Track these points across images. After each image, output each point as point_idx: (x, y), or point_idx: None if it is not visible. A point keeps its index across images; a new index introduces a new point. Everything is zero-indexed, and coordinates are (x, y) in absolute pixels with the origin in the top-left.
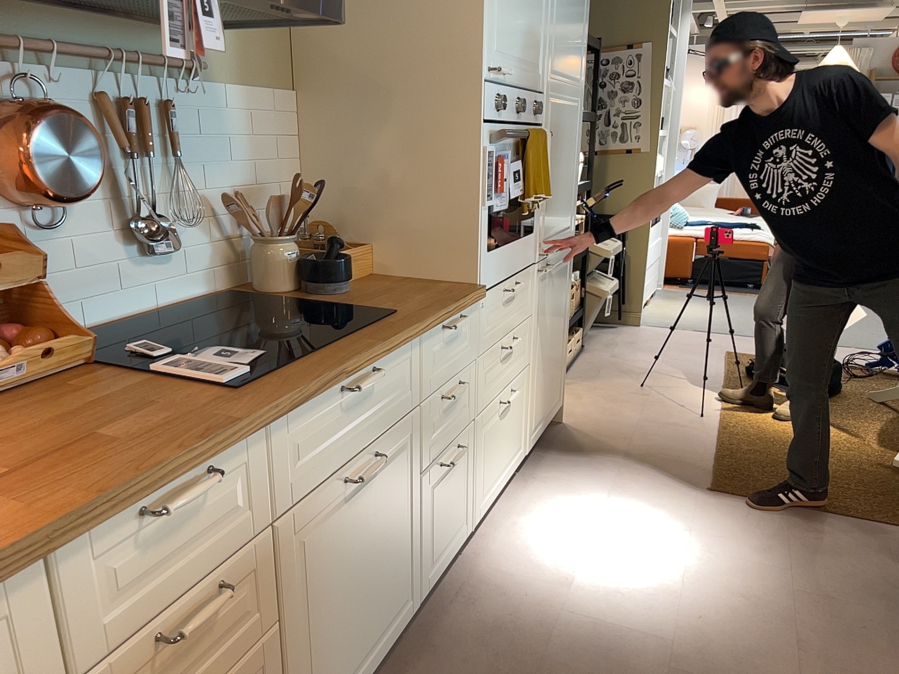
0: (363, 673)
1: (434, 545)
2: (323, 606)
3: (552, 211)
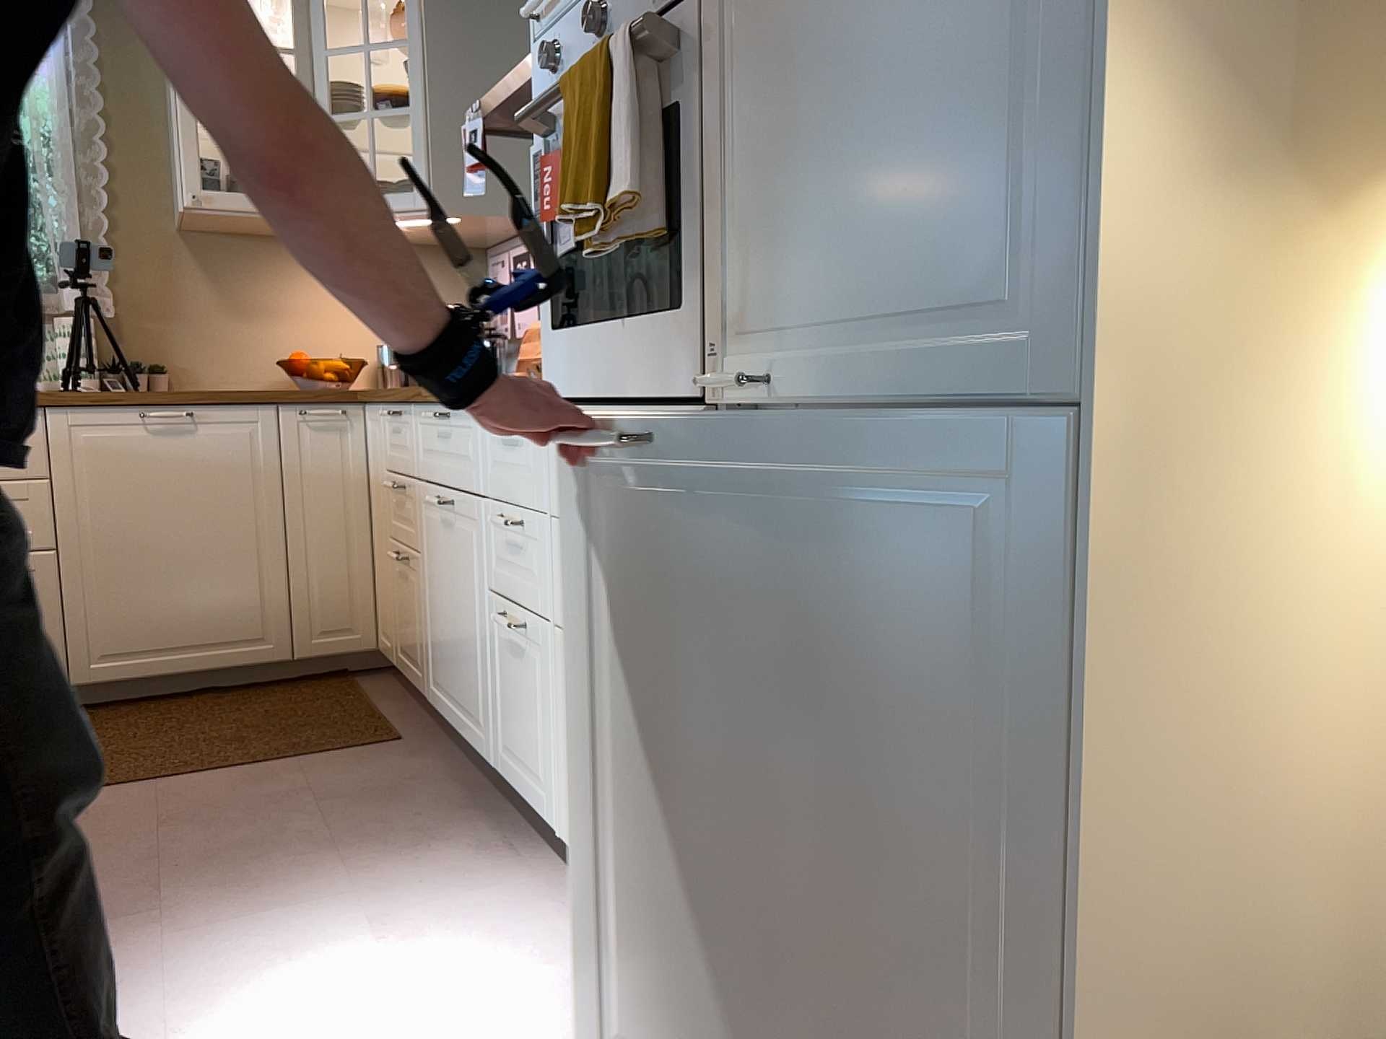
0: (455, 719)
1: (507, 728)
2: (435, 590)
3: (789, 236)
